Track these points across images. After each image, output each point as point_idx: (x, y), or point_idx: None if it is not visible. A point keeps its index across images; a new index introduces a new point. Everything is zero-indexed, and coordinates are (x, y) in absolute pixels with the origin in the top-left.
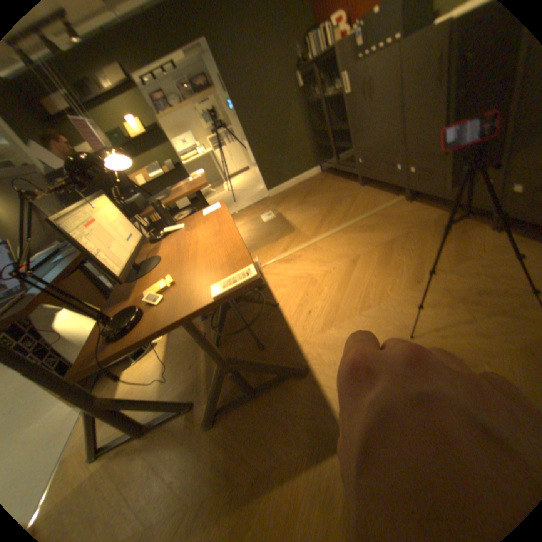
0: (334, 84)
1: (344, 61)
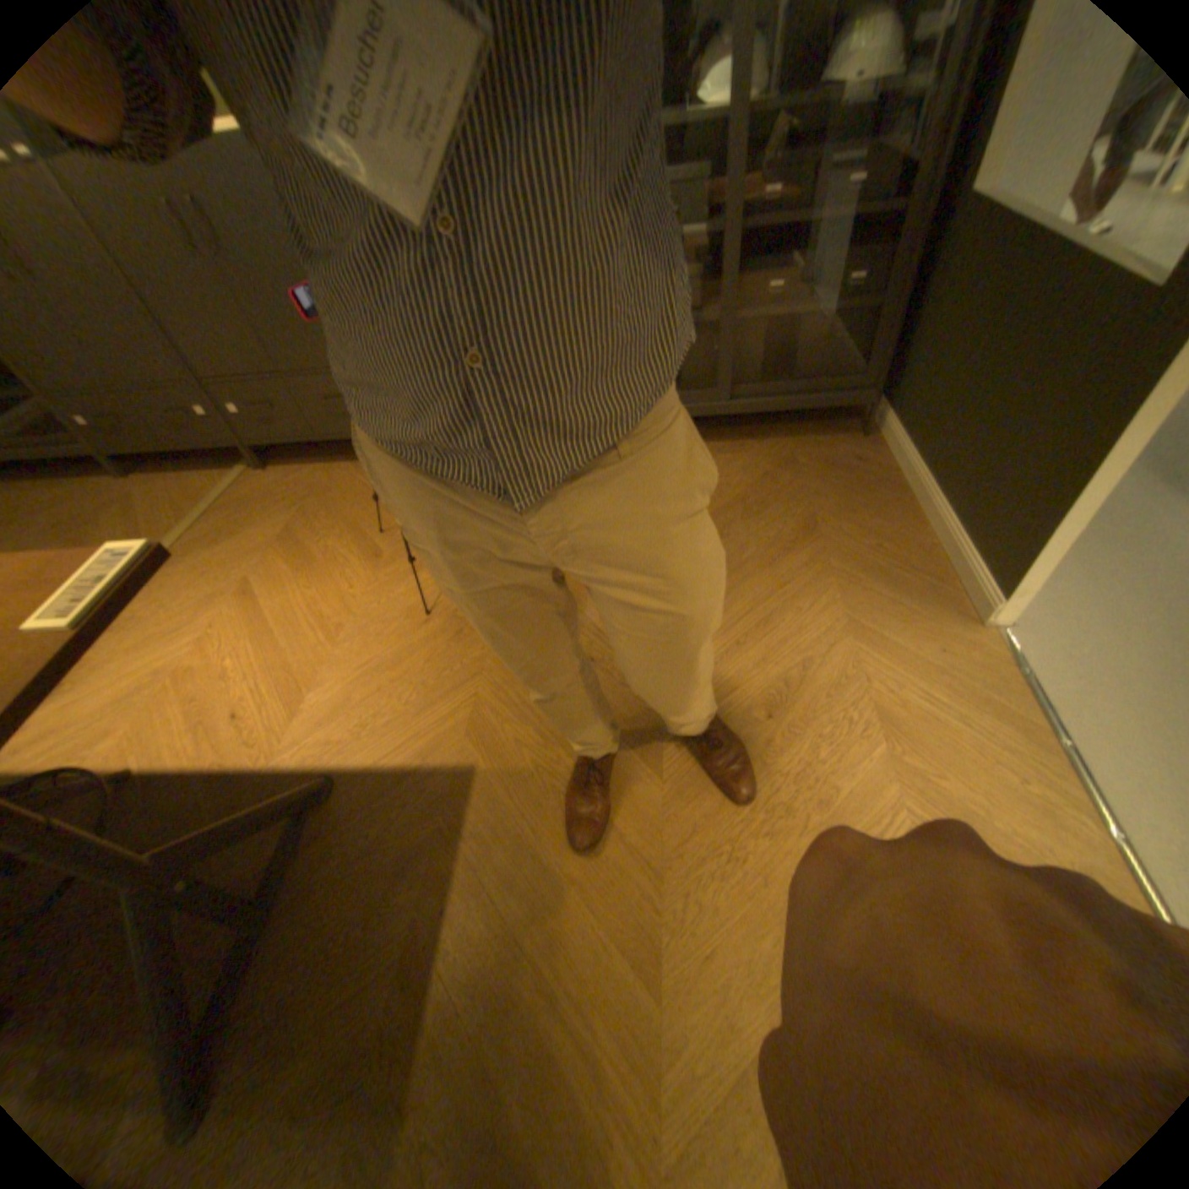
0: None
1: None
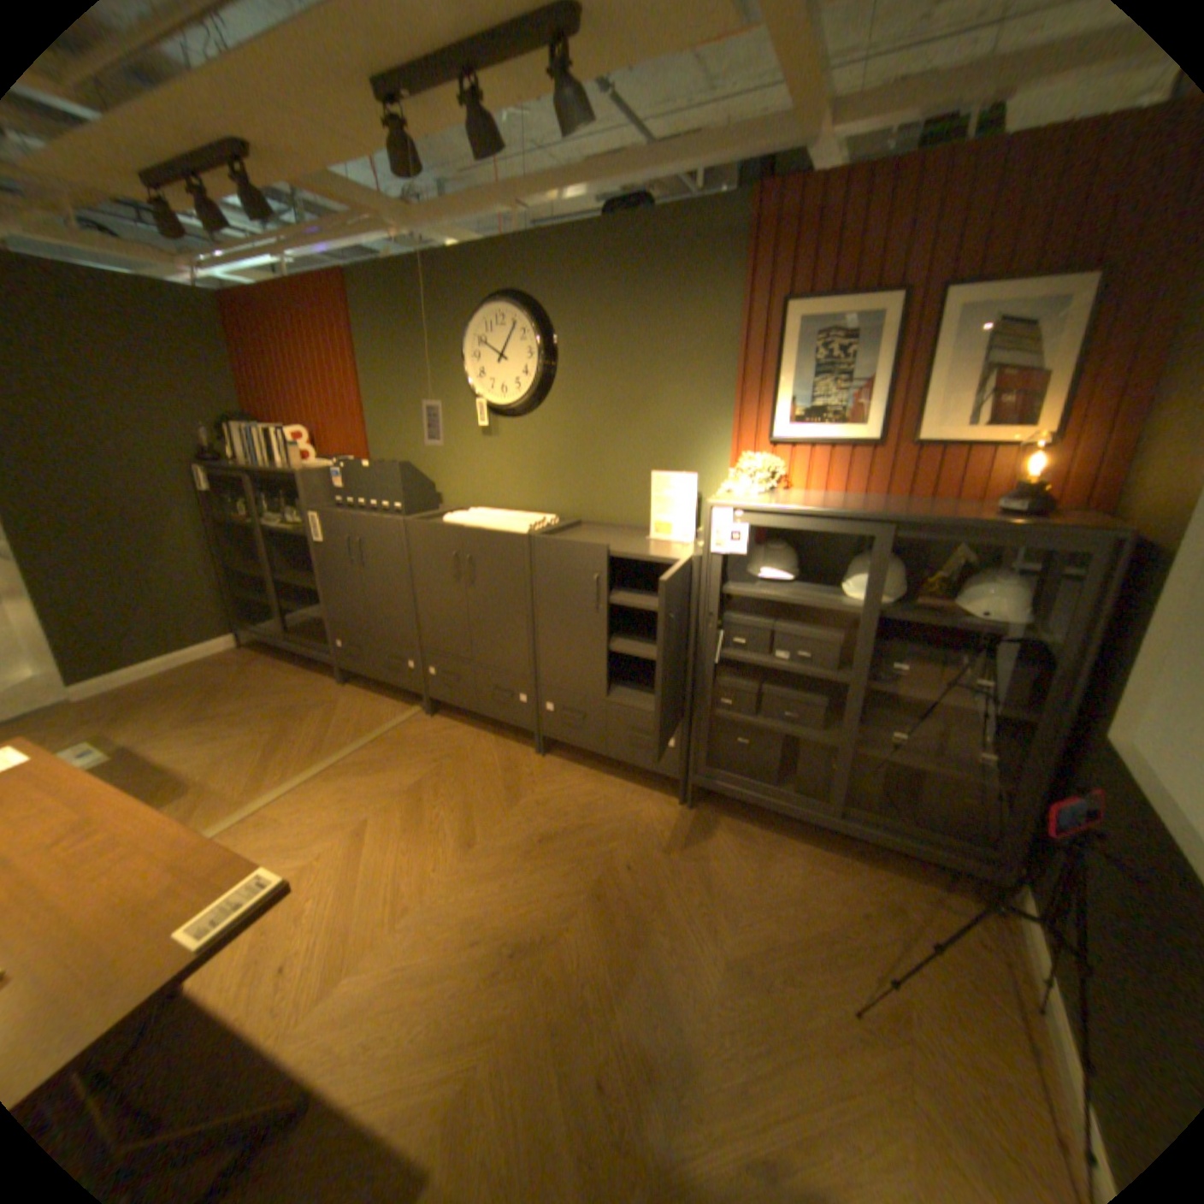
0: (281, 513)
1: (308, 494)
